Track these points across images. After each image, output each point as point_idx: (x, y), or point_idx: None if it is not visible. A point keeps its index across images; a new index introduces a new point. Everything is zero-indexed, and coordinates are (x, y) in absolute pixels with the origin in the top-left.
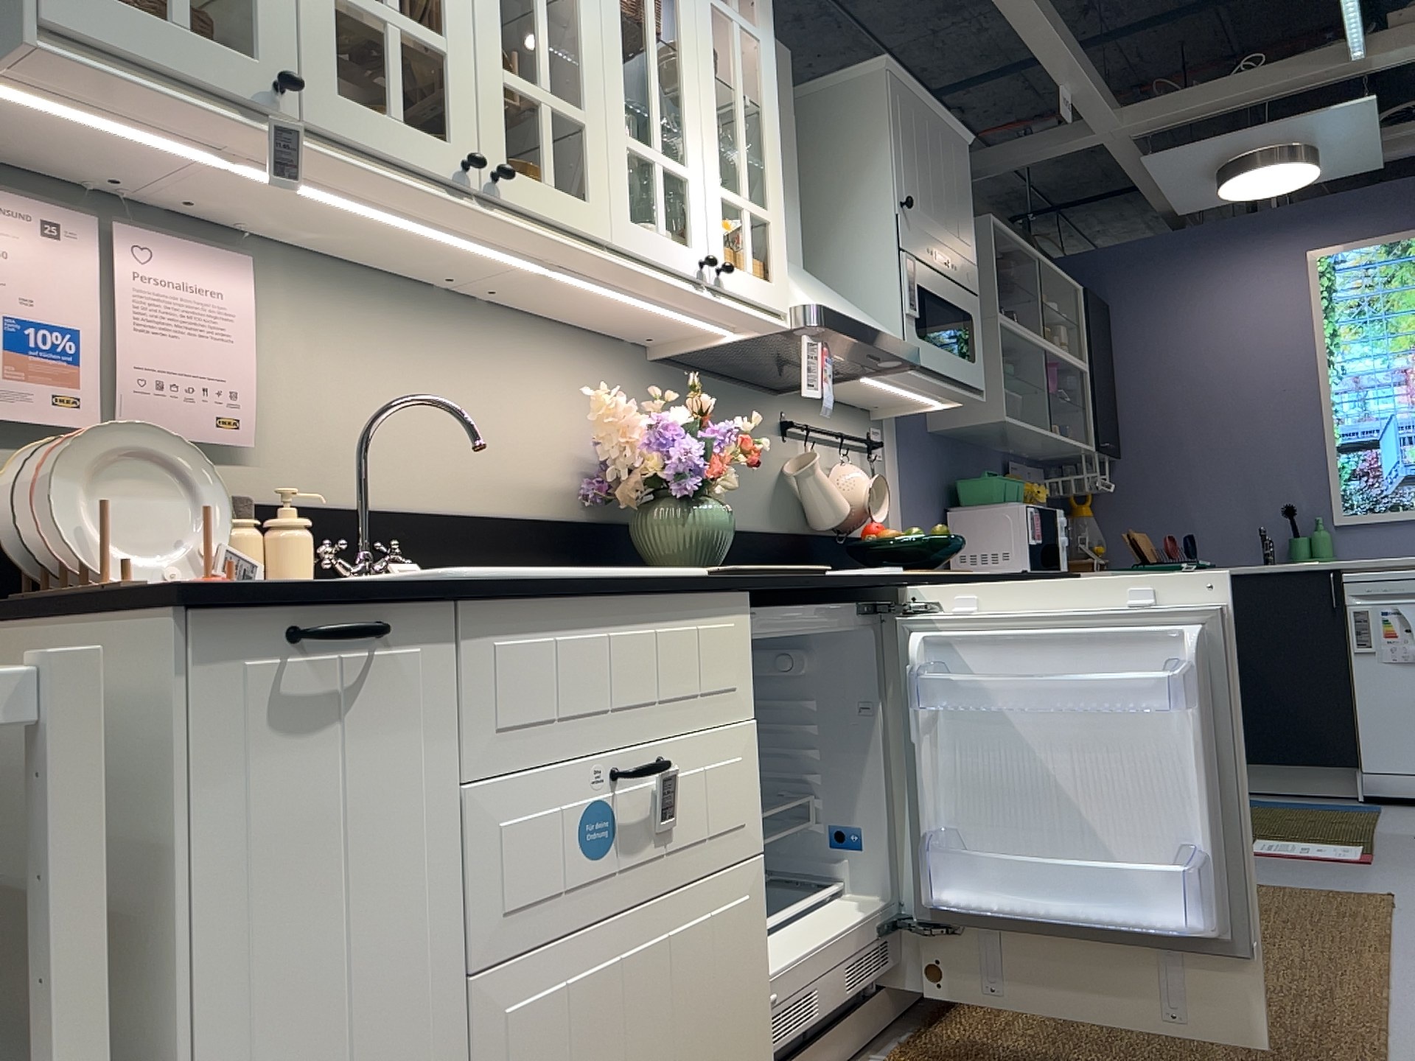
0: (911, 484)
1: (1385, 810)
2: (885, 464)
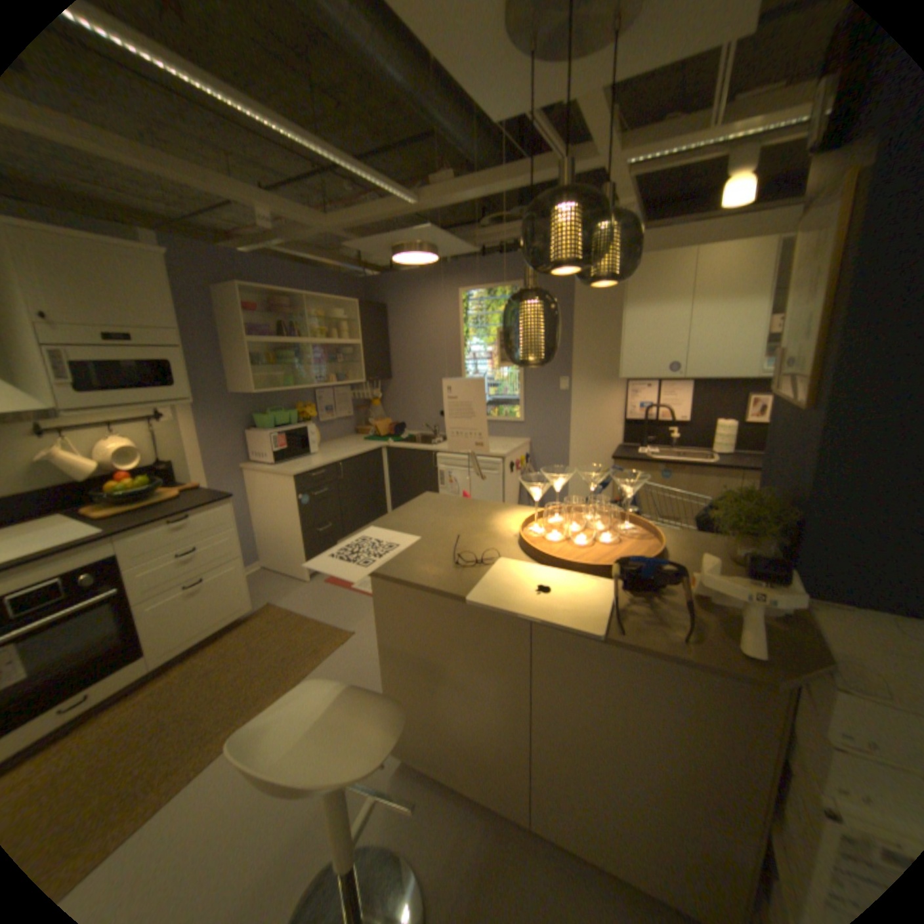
0: (207, 424)
1: None
2: (174, 421)
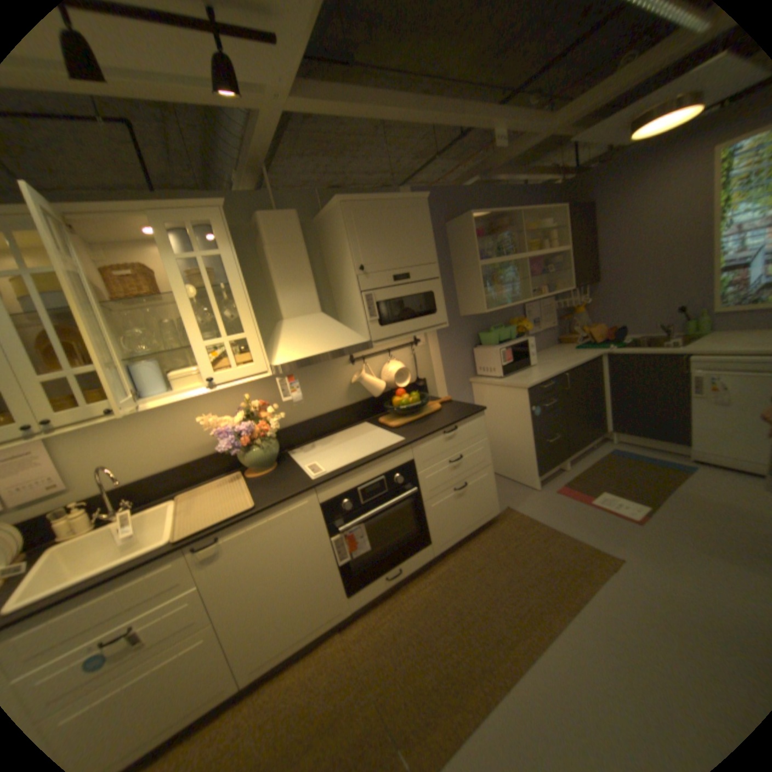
0: (446, 346)
1: (698, 474)
2: (425, 346)
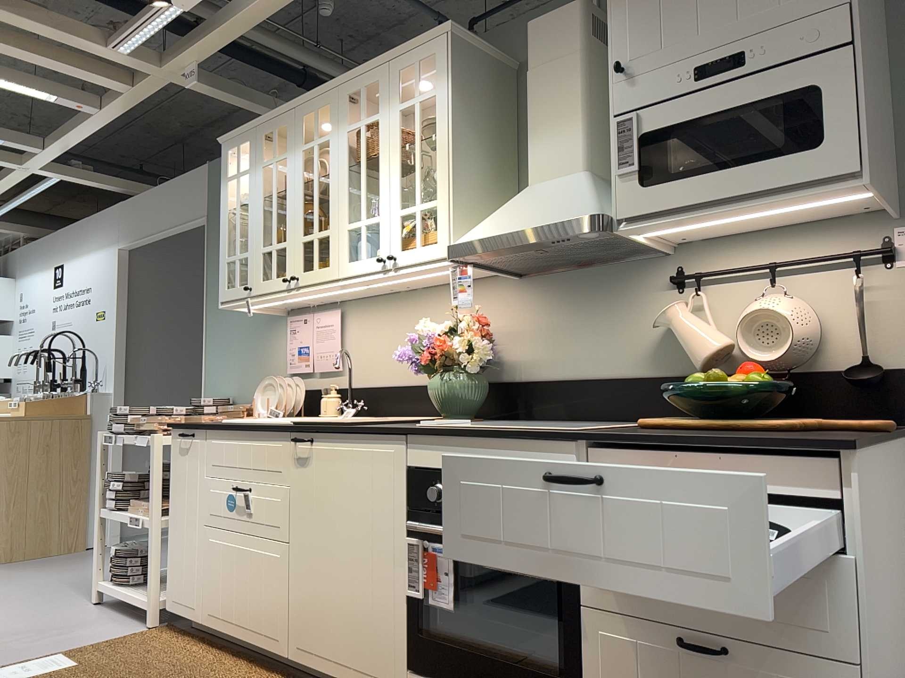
0: None
1: None
2: None
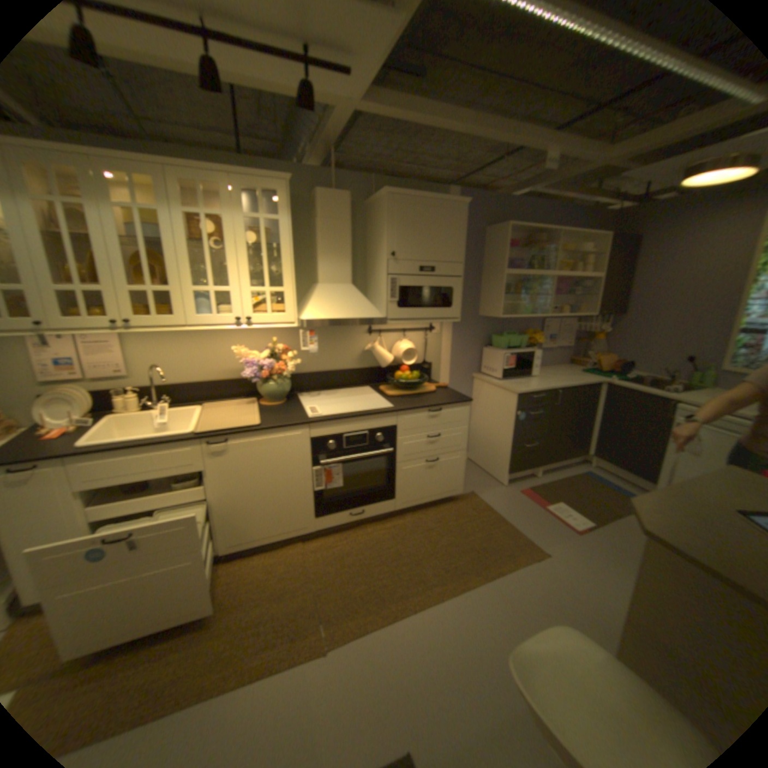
0: (458, 339)
1: None
2: (439, 334)
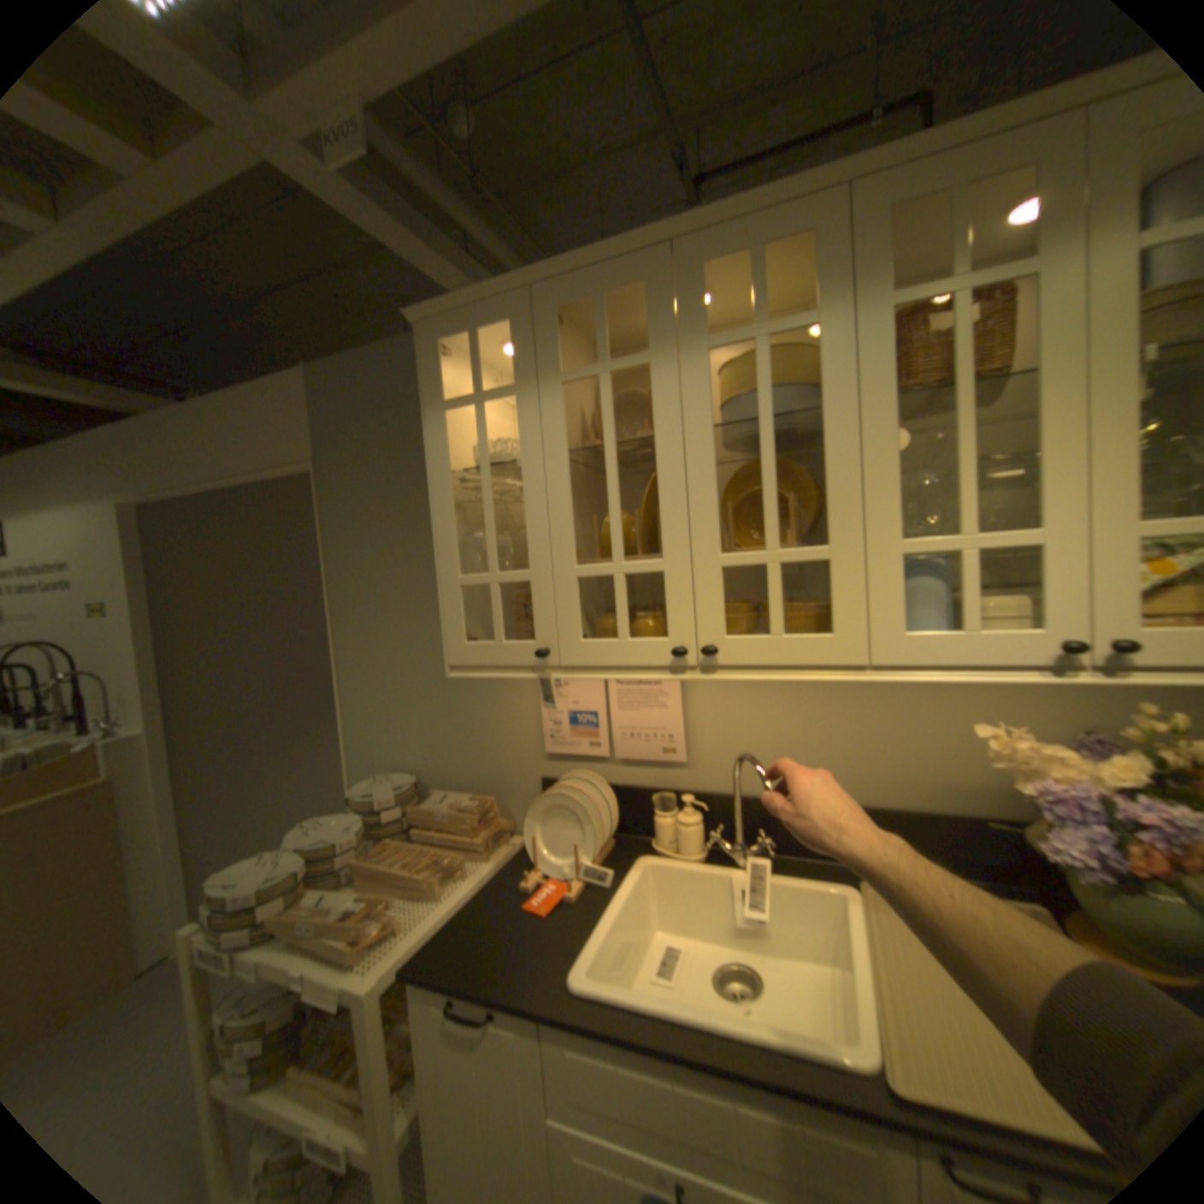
0: None
1: None
2: None
